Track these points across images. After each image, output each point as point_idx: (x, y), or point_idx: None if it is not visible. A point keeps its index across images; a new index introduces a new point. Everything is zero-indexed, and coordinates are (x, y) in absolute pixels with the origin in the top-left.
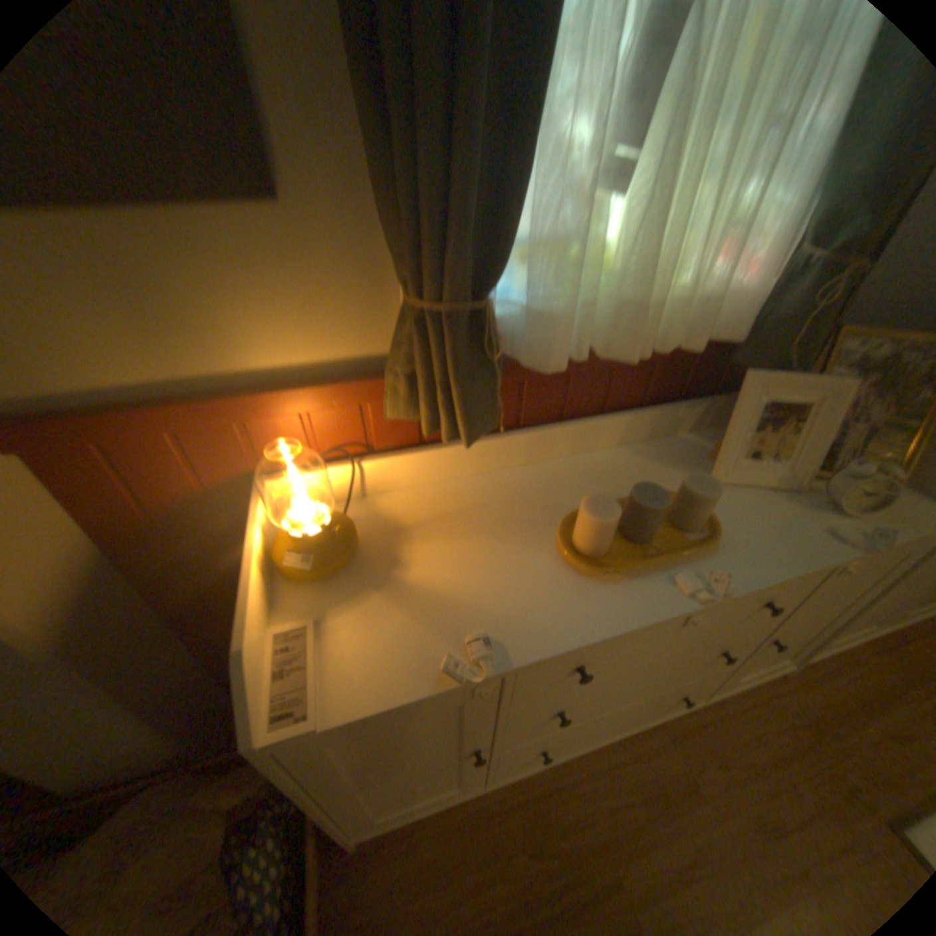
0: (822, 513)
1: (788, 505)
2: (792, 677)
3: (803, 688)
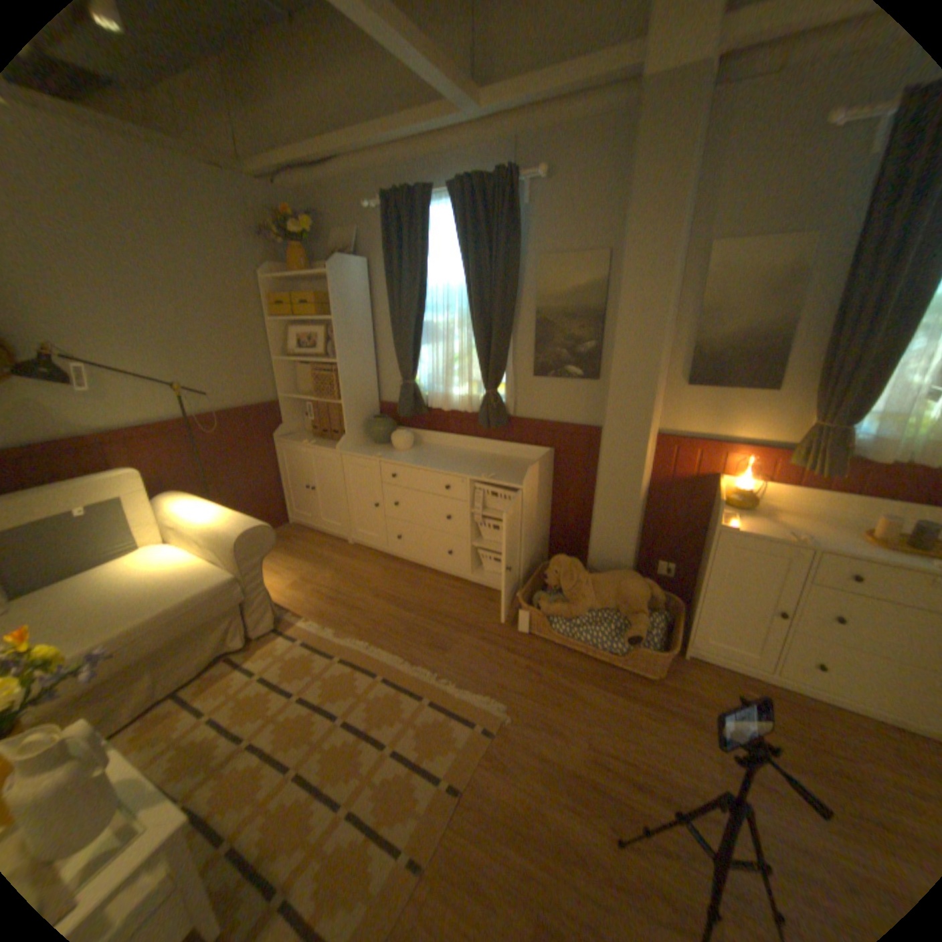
0: None
1: None
2: None
3: None
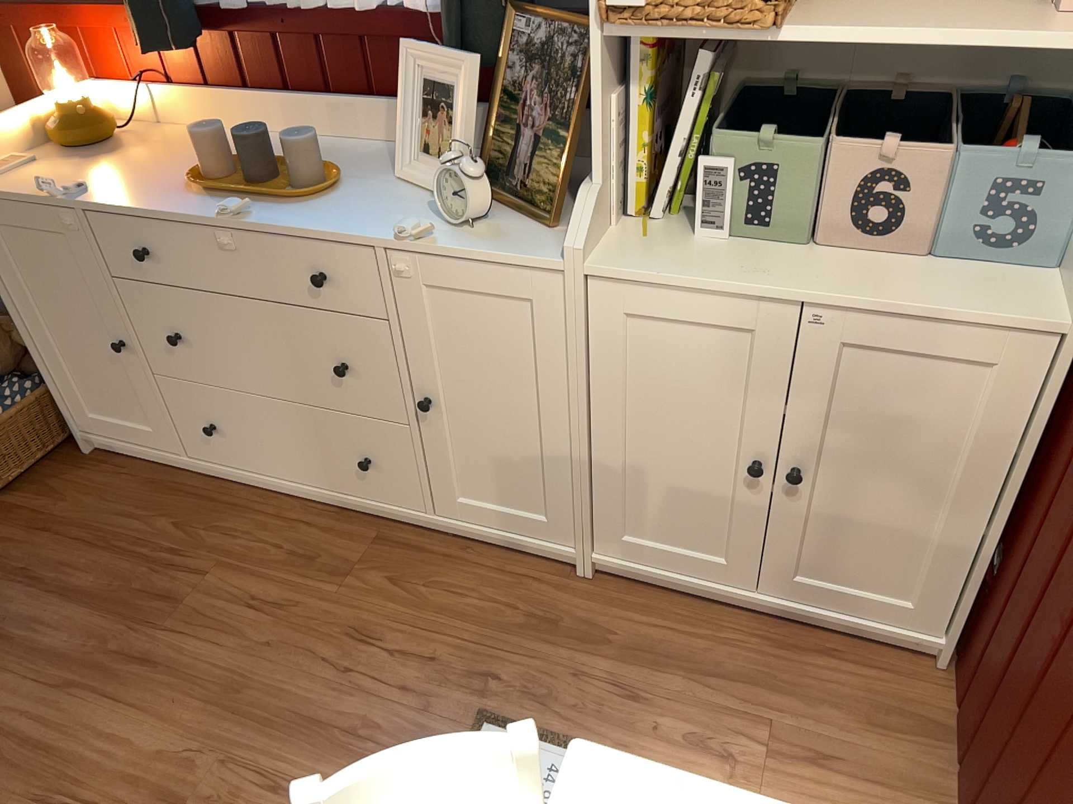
0: (434, 215)
1: (421, 205)
2: (588, 580)
3: (586, 595)
